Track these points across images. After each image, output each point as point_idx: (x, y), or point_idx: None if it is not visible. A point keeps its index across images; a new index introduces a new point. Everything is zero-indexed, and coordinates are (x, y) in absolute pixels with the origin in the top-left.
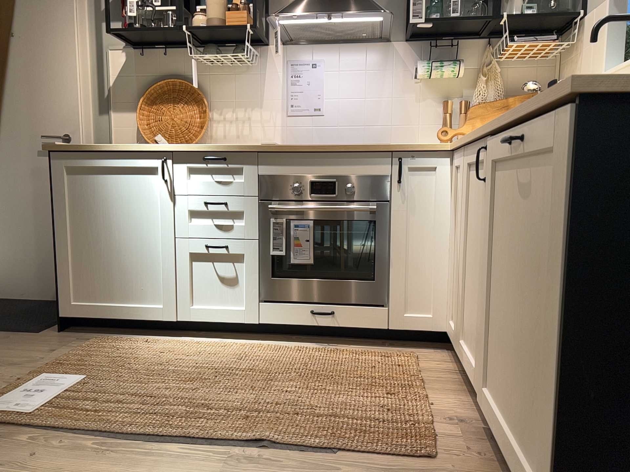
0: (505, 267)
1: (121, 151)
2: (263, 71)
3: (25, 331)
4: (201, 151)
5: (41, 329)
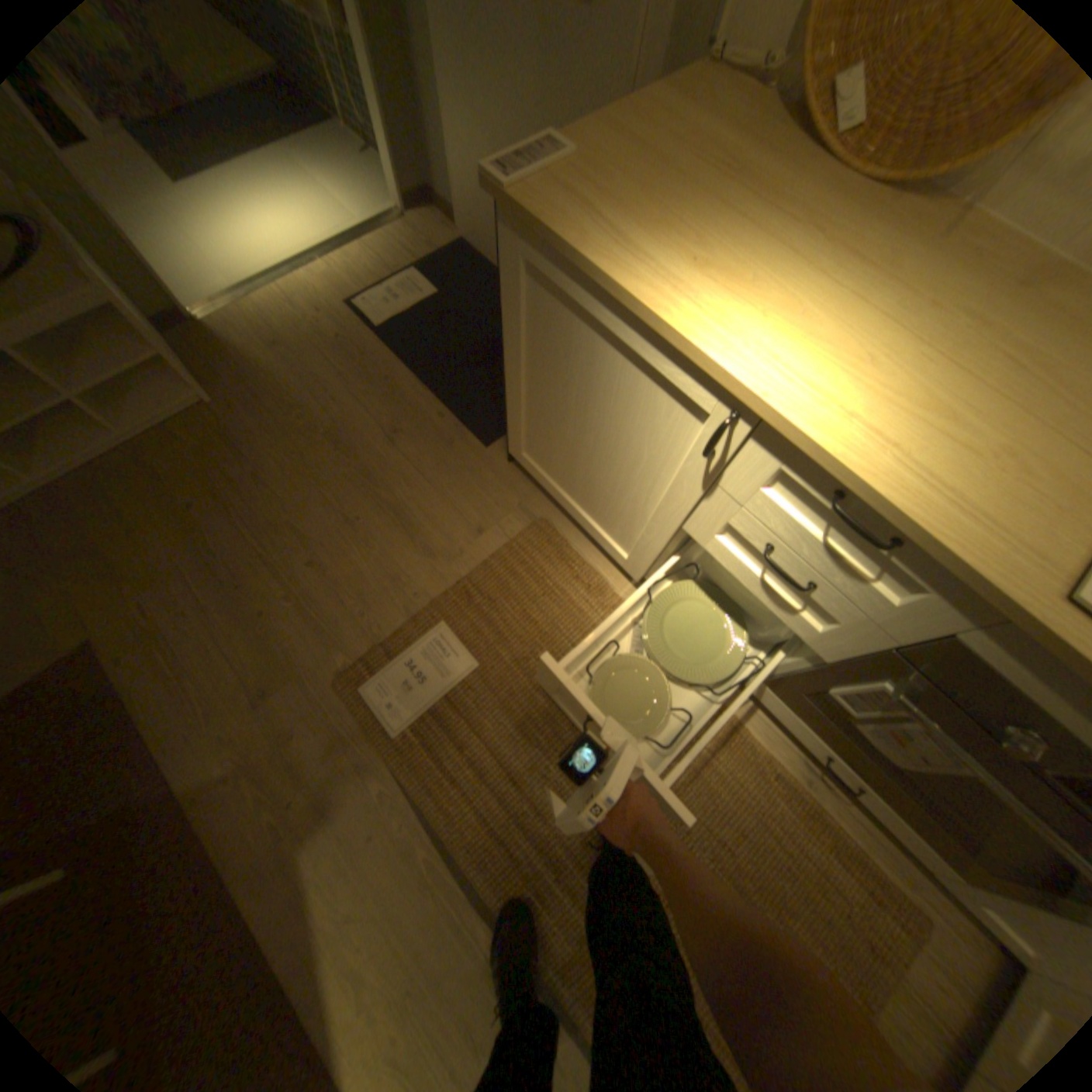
0: None
1: (645, 317)
2: None
3: (475, 430)
4: (852, 484)
5: (494, 436)
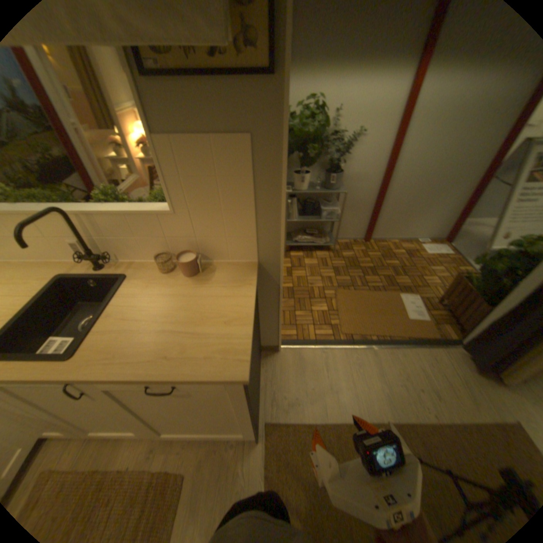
0: (151, 411)
1: None
2: None
3: None
4: None
5: None
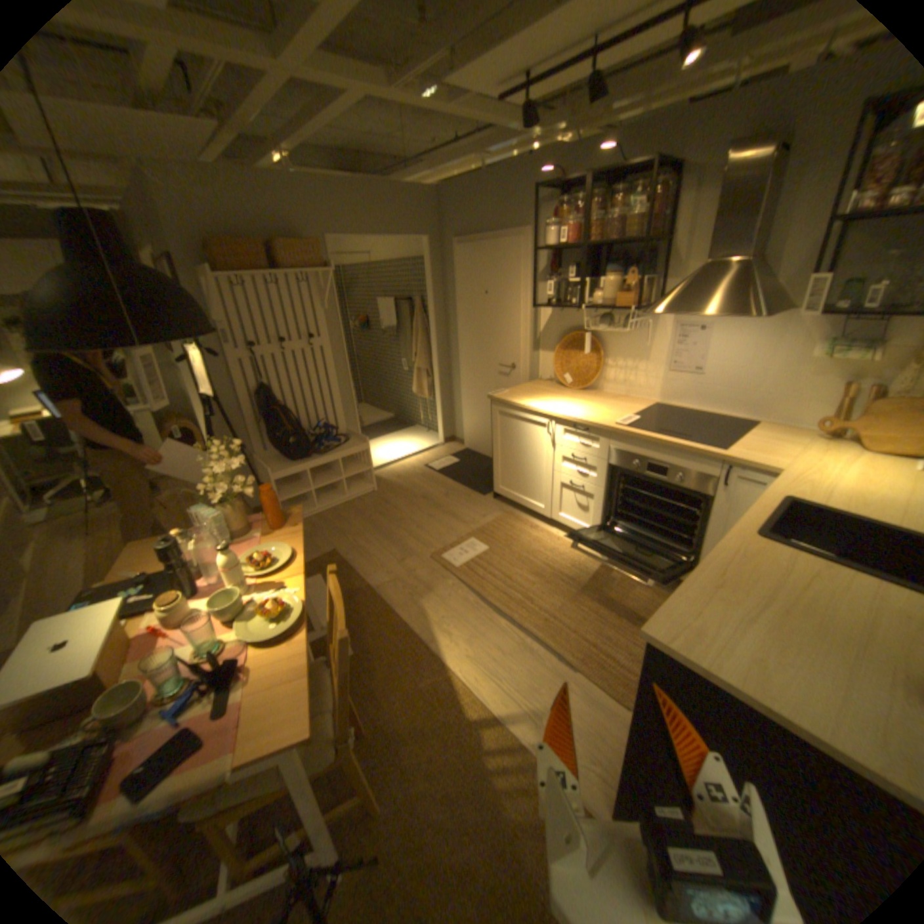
0: None
1: (525, 409)
2: (654, 329)
3: (478, 491)
4: (572, 421)
5: (486, 492)
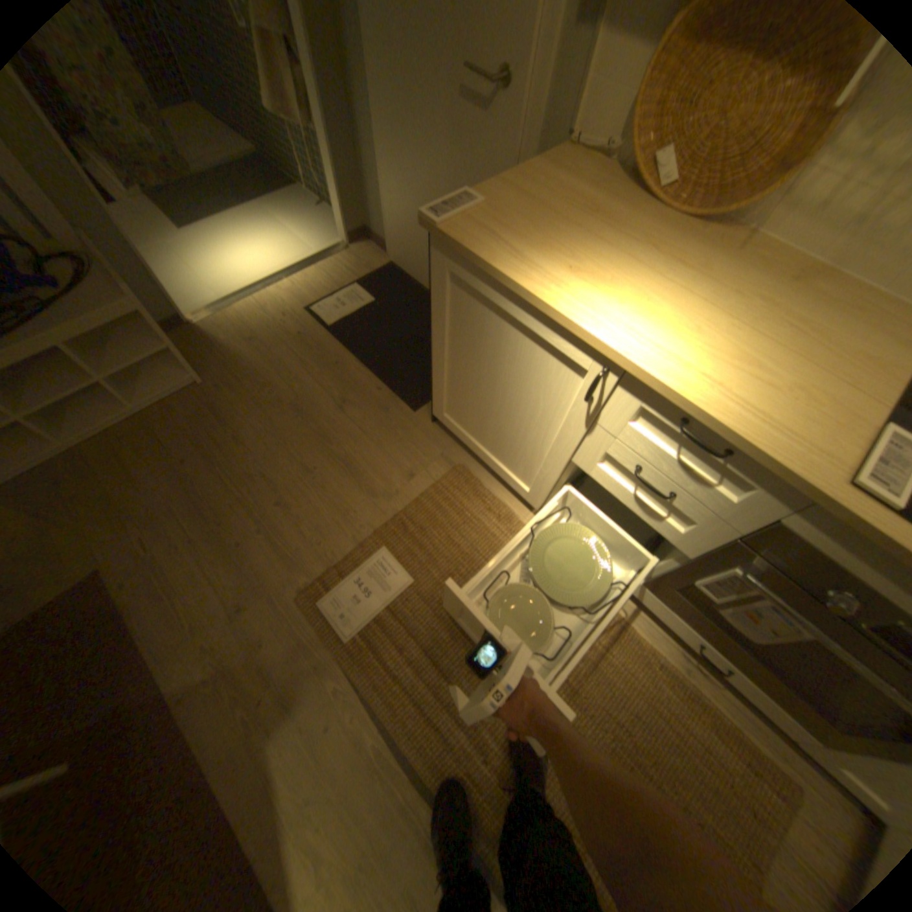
0: None
1: (538, 305)
2: None
3: (406, 398)
4: (692, 411)
5: (420, 403)
